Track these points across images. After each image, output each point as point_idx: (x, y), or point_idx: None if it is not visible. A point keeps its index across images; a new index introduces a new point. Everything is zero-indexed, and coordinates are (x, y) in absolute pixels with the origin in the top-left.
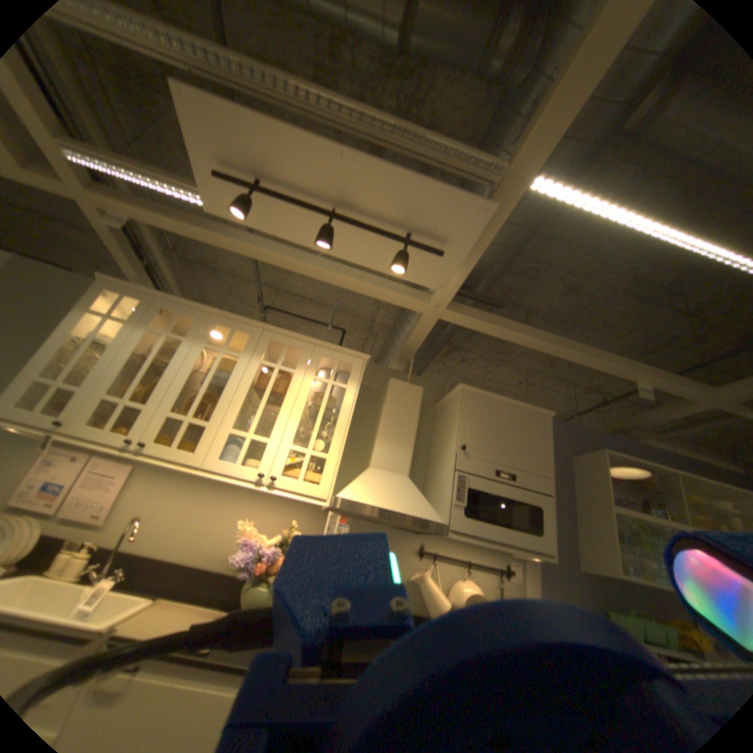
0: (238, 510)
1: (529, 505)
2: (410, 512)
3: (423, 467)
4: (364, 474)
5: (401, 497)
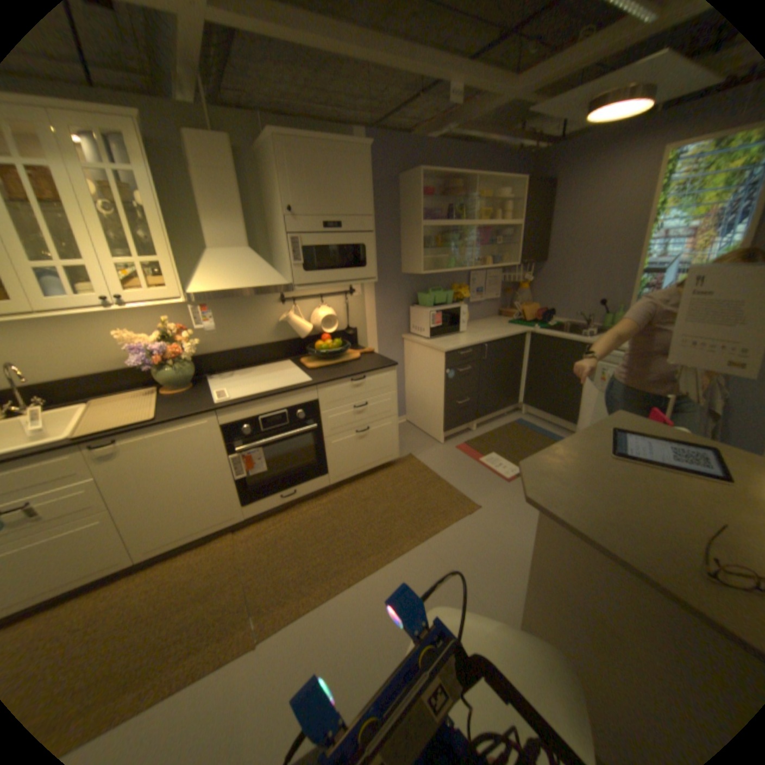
0: (101, 322)
1: (355, 246)
2: (258, 285)
3: (262, 227)
4: (205, 259)
5: (247, 273)
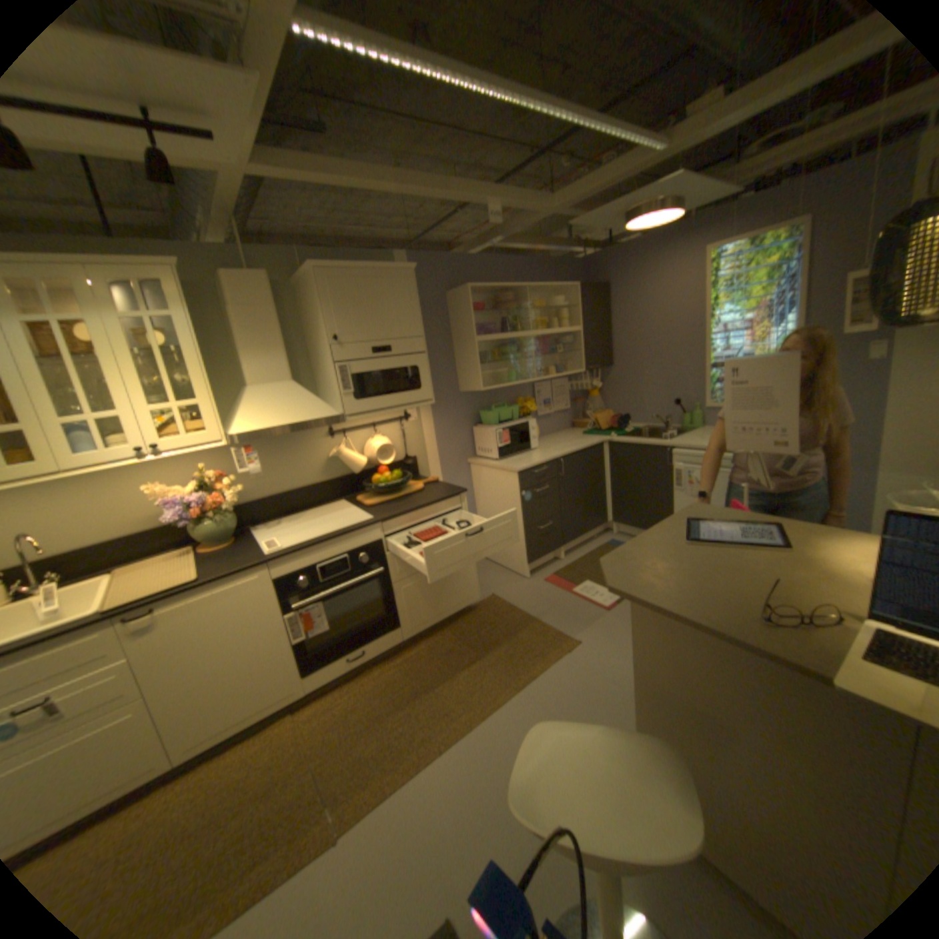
0: (127, 477)
1: (407, 369)
2: (306, 419)
3: (304, 358)
4: (246, 398)
5: (293, 407)
